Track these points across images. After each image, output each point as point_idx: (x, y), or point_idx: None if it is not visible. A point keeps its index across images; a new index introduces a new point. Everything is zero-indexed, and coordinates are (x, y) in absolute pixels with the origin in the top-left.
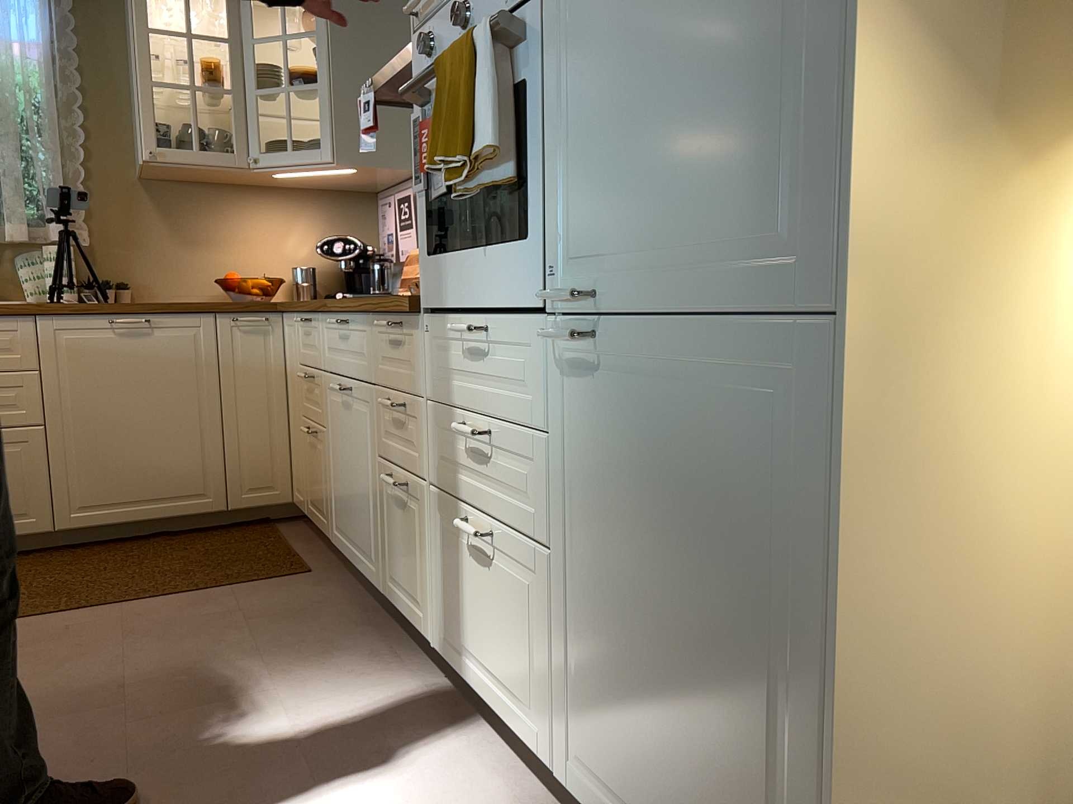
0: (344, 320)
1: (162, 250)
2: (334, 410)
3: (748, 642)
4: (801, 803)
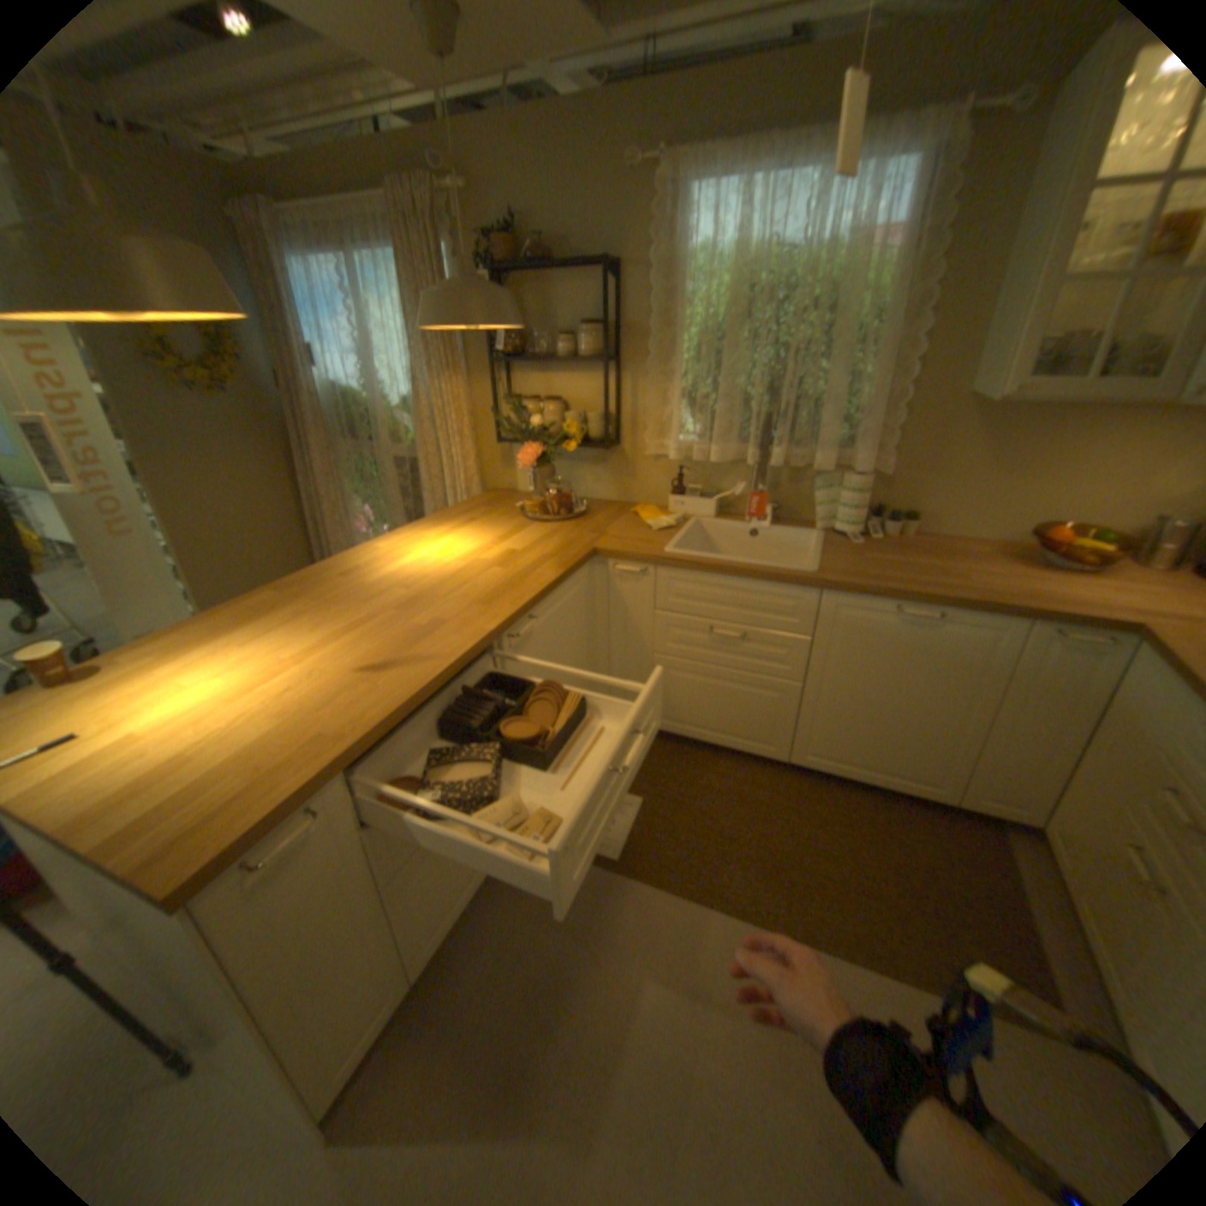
0: None
1: (971, 477)
2: None
3: None
4: None
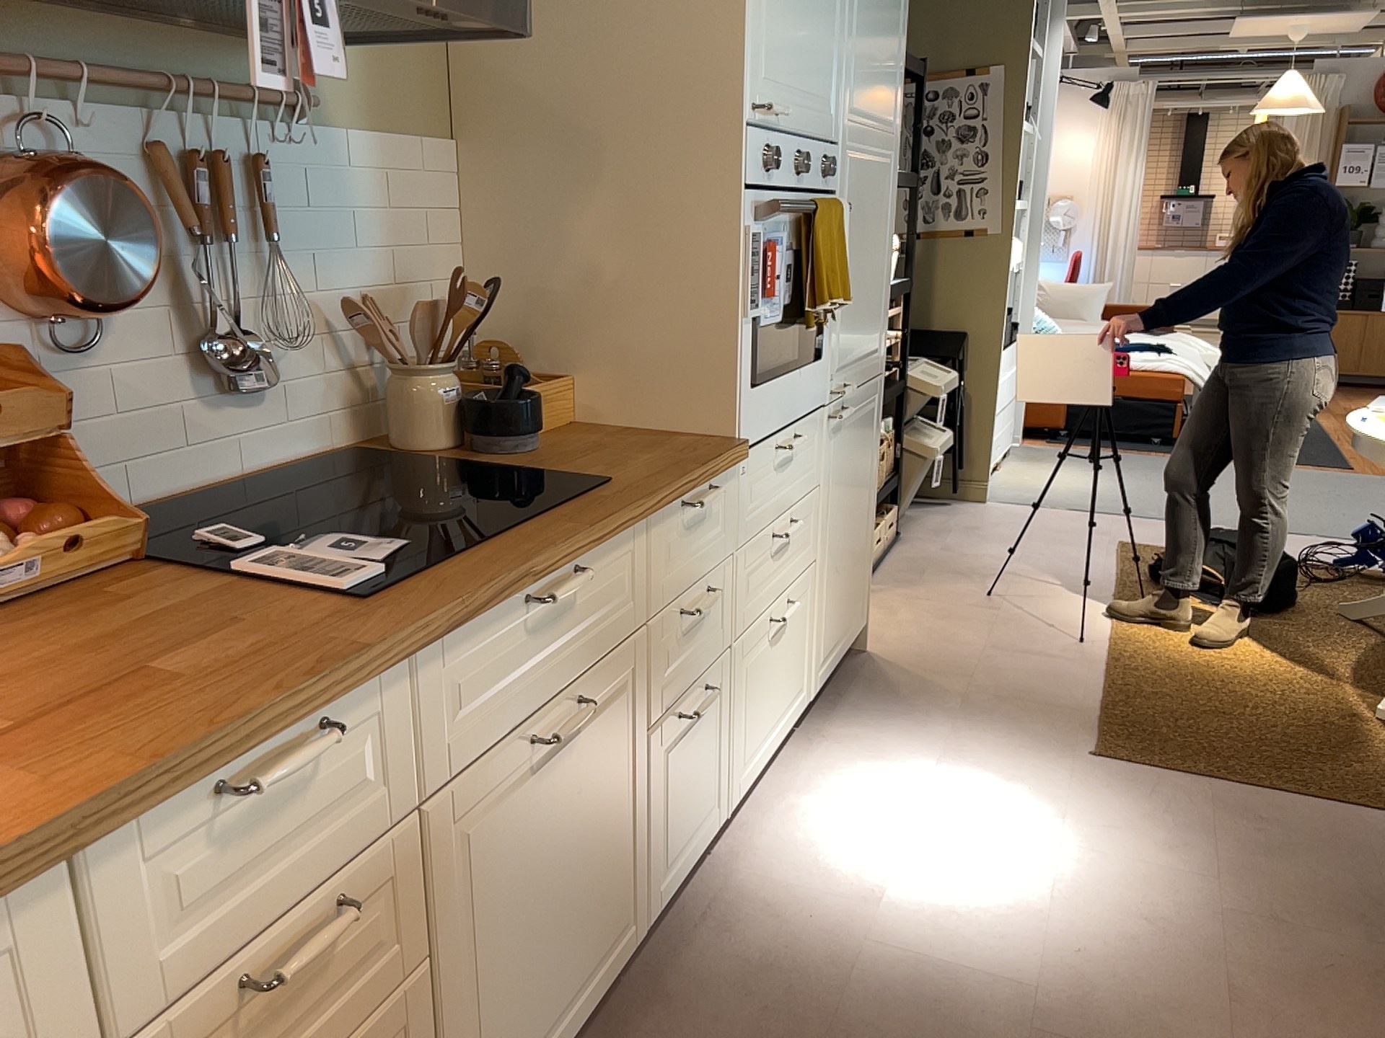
0: (575, 571)
1: None
2: (494, 835)
3: (864, 504)
4: (867, 545)
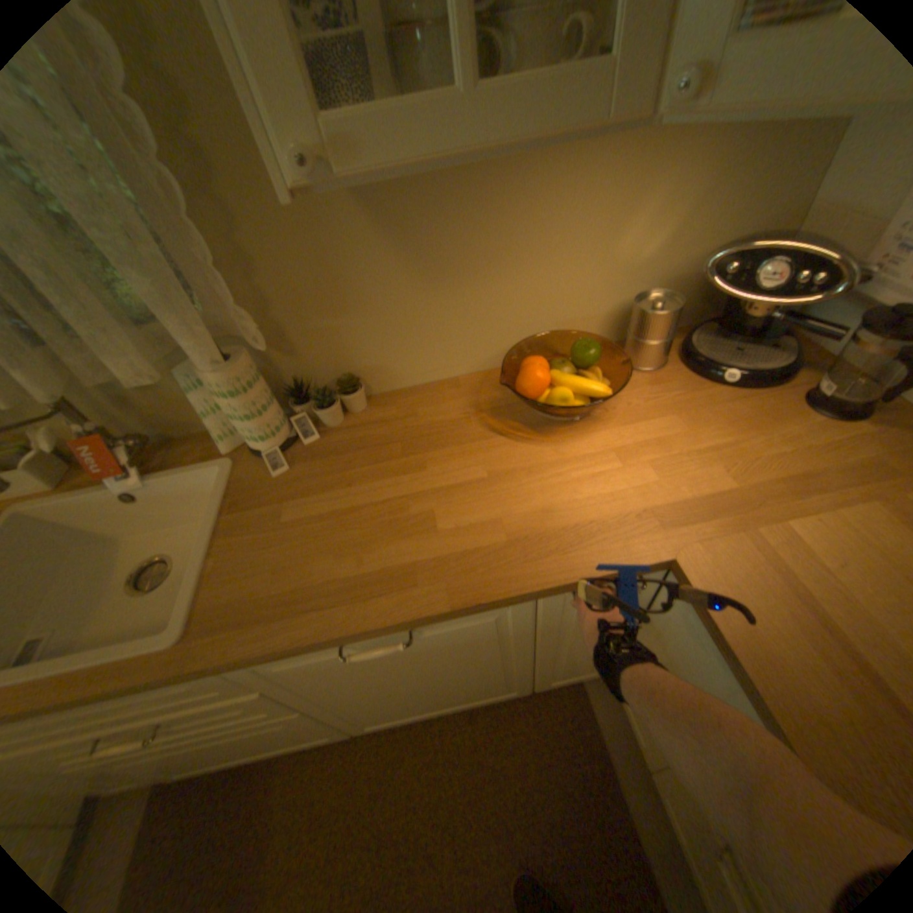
0: None
1: (396, 301)
2: None
3: None
4: None
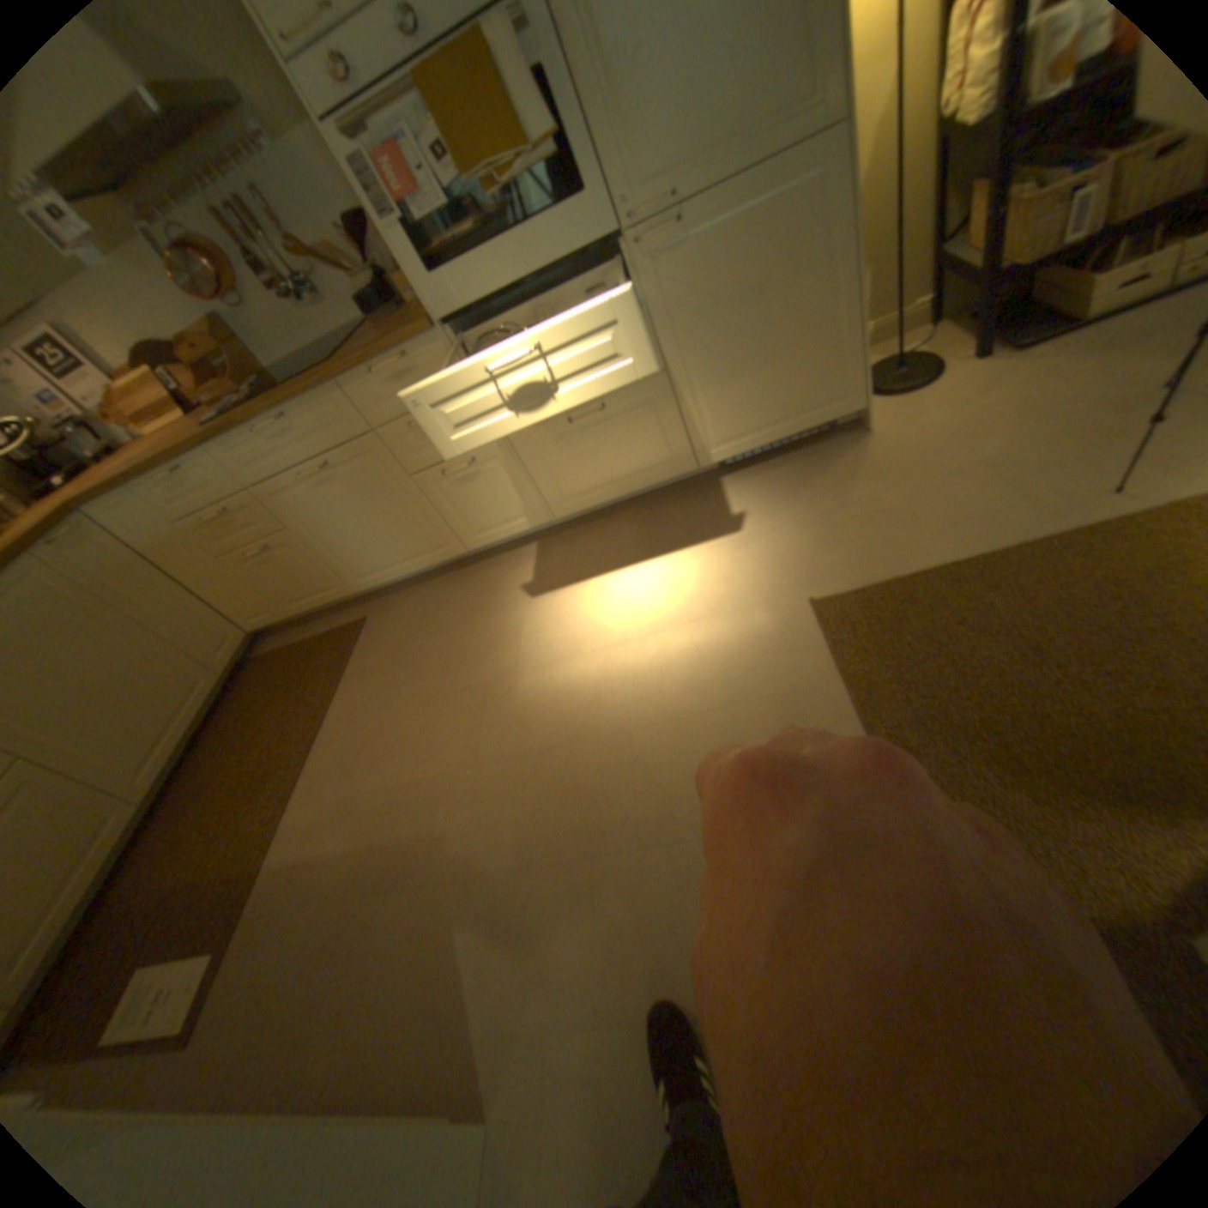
0: (279, 415)
1: None
2: (301, 502)
3: (810, 296)
4: (843, 334)
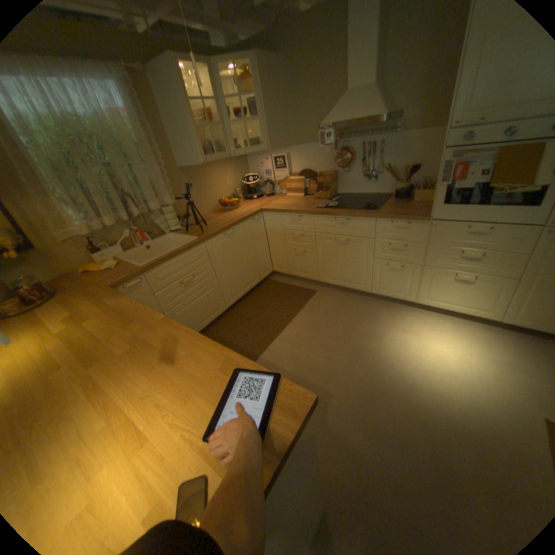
0: (346, 219)
1: (193, 196)
2: (327, 245)
3: None
4: None
